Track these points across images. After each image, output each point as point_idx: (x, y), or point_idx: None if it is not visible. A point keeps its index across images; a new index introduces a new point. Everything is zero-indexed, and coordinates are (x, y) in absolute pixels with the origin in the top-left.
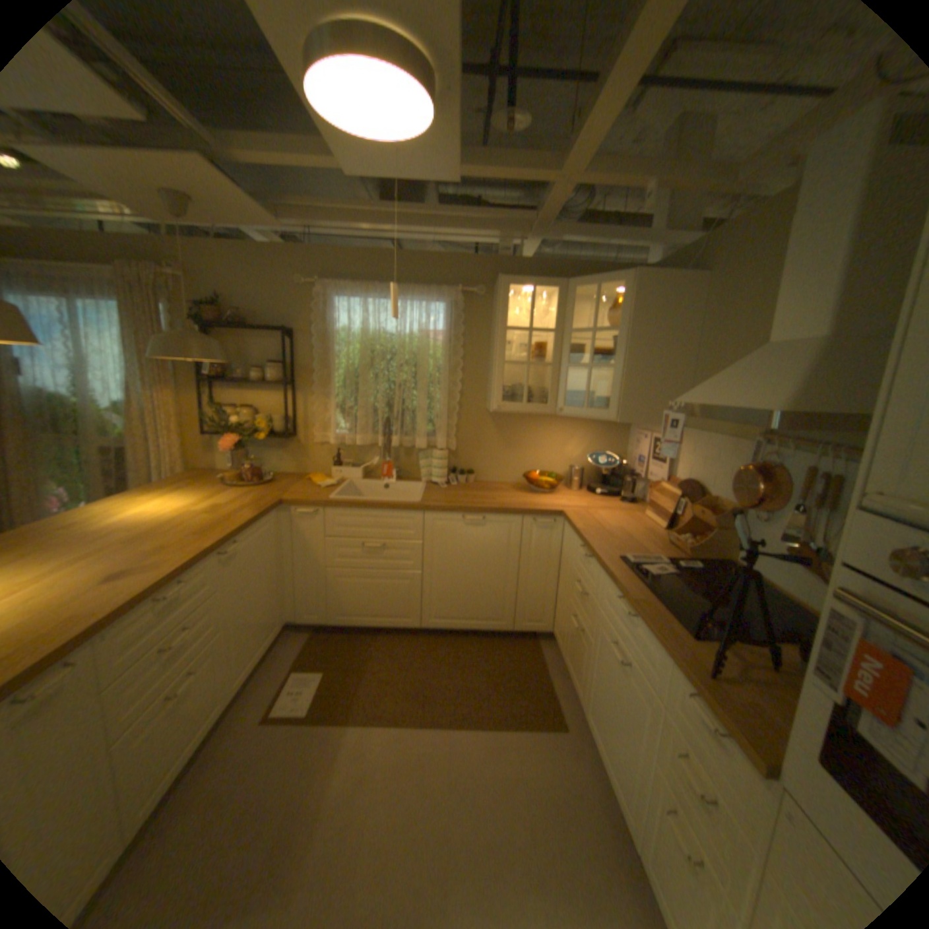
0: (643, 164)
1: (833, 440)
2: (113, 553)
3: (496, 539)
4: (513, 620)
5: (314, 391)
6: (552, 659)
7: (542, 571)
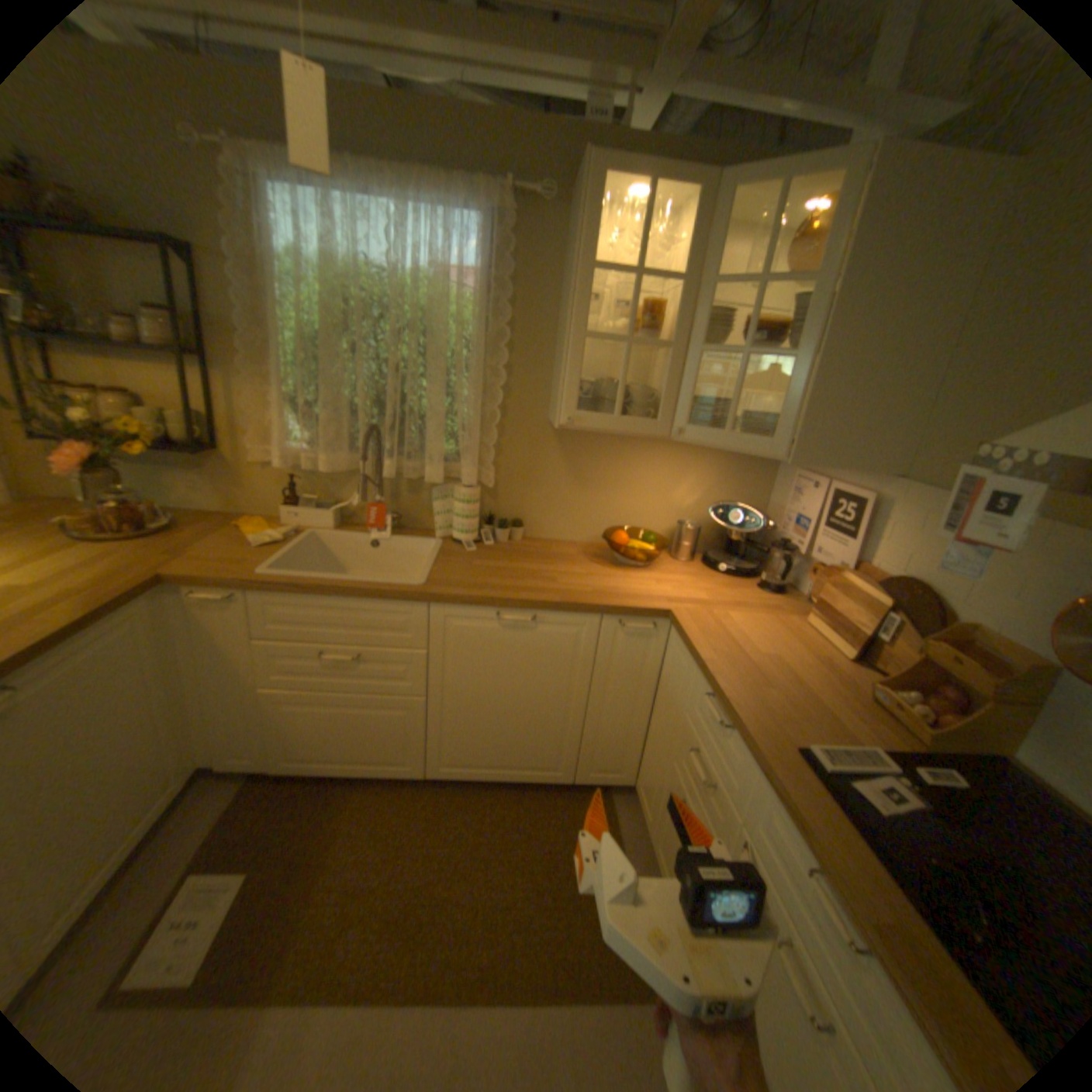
0: None
1: None
2: None
3: (553, 652)
4: (574, 771)
5: (239, 369)
6: (632, 834)
7: (626, 701)
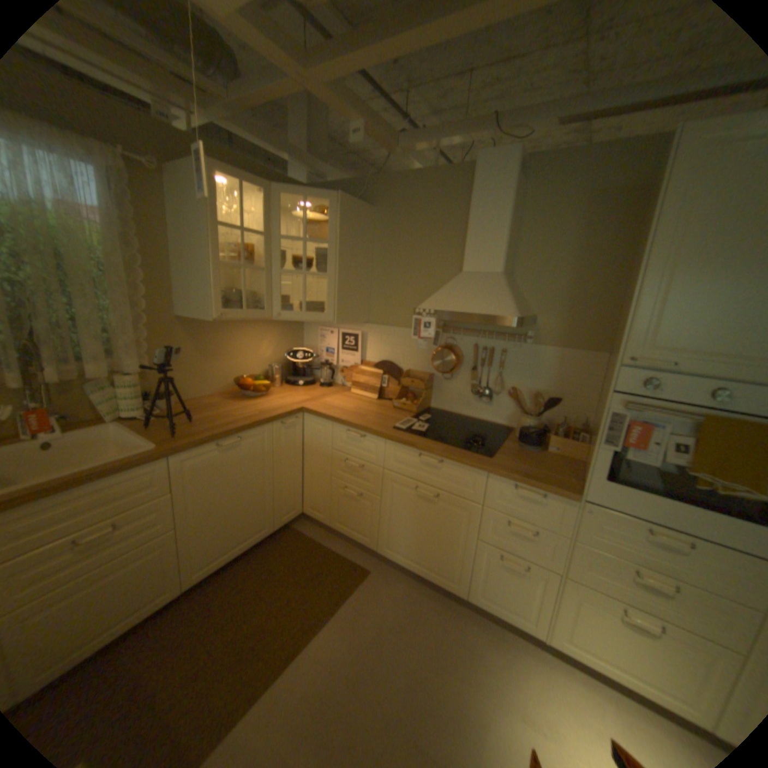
0: (355, 103)
1: (482, 329)
2: None
3: (251, 456)
4: (273, 523)
5: None
6: (313, 534)
7: (290, 467)
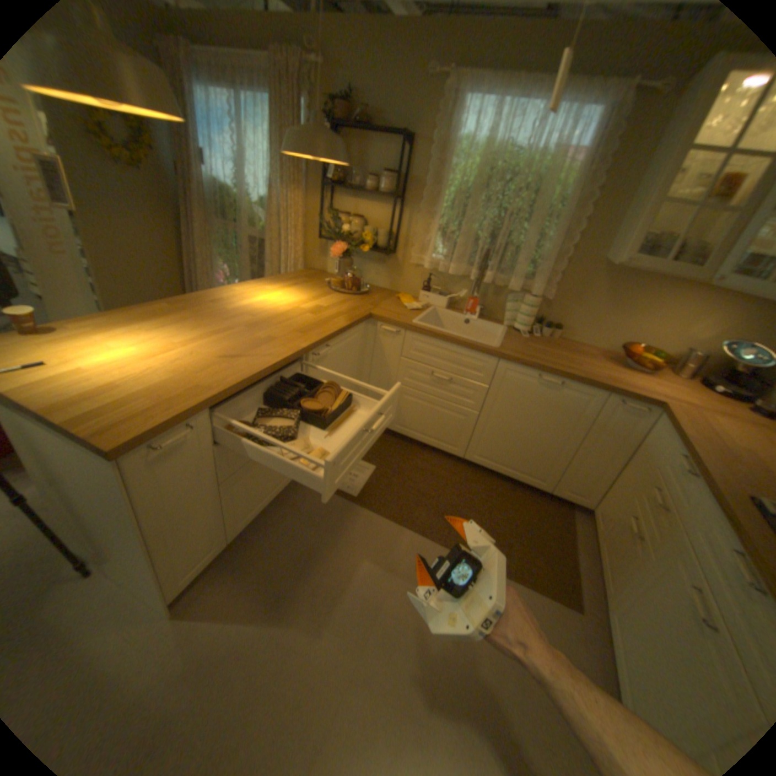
0: None
1: None
2: (236, 334)
3: (568, 408)
4: (556, 486)
5: (420, 209)
6: (584, 536)
7: (608, 455)
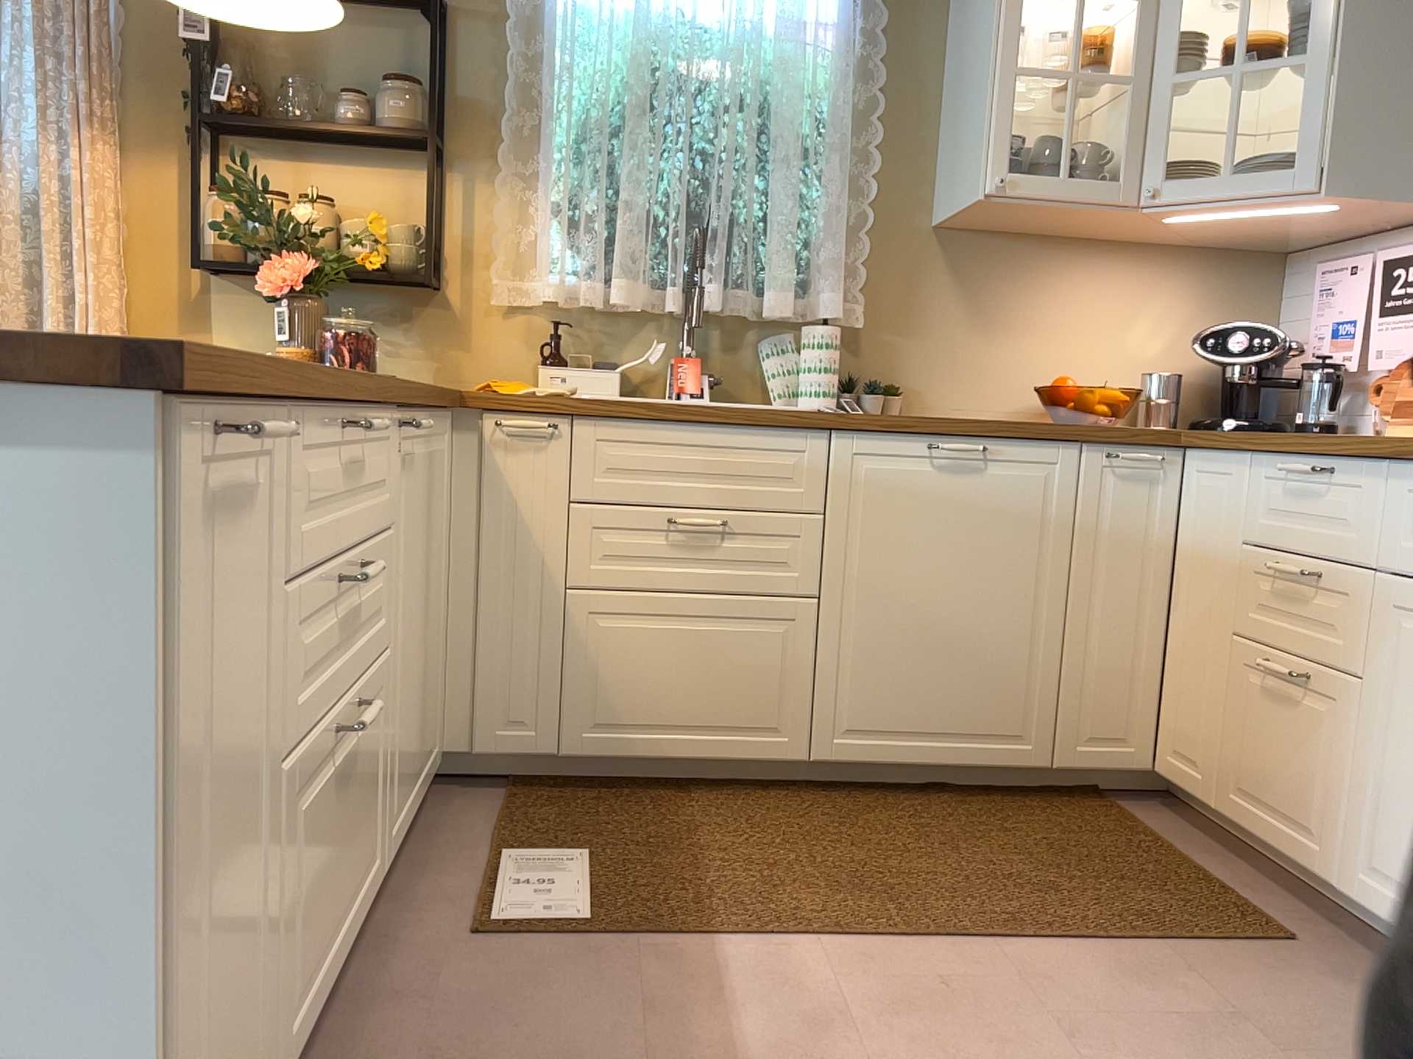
0: None
1: None
2: None
3: (1014, 510)
4: (1054, 738)
5: (494, 171)
6: (1170, 830)
7: (1129, 598)
